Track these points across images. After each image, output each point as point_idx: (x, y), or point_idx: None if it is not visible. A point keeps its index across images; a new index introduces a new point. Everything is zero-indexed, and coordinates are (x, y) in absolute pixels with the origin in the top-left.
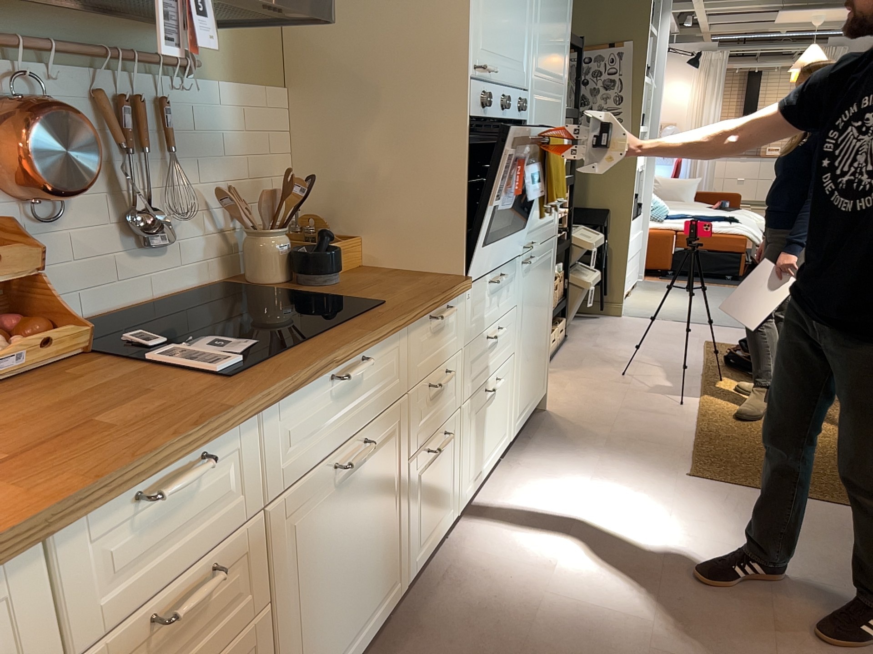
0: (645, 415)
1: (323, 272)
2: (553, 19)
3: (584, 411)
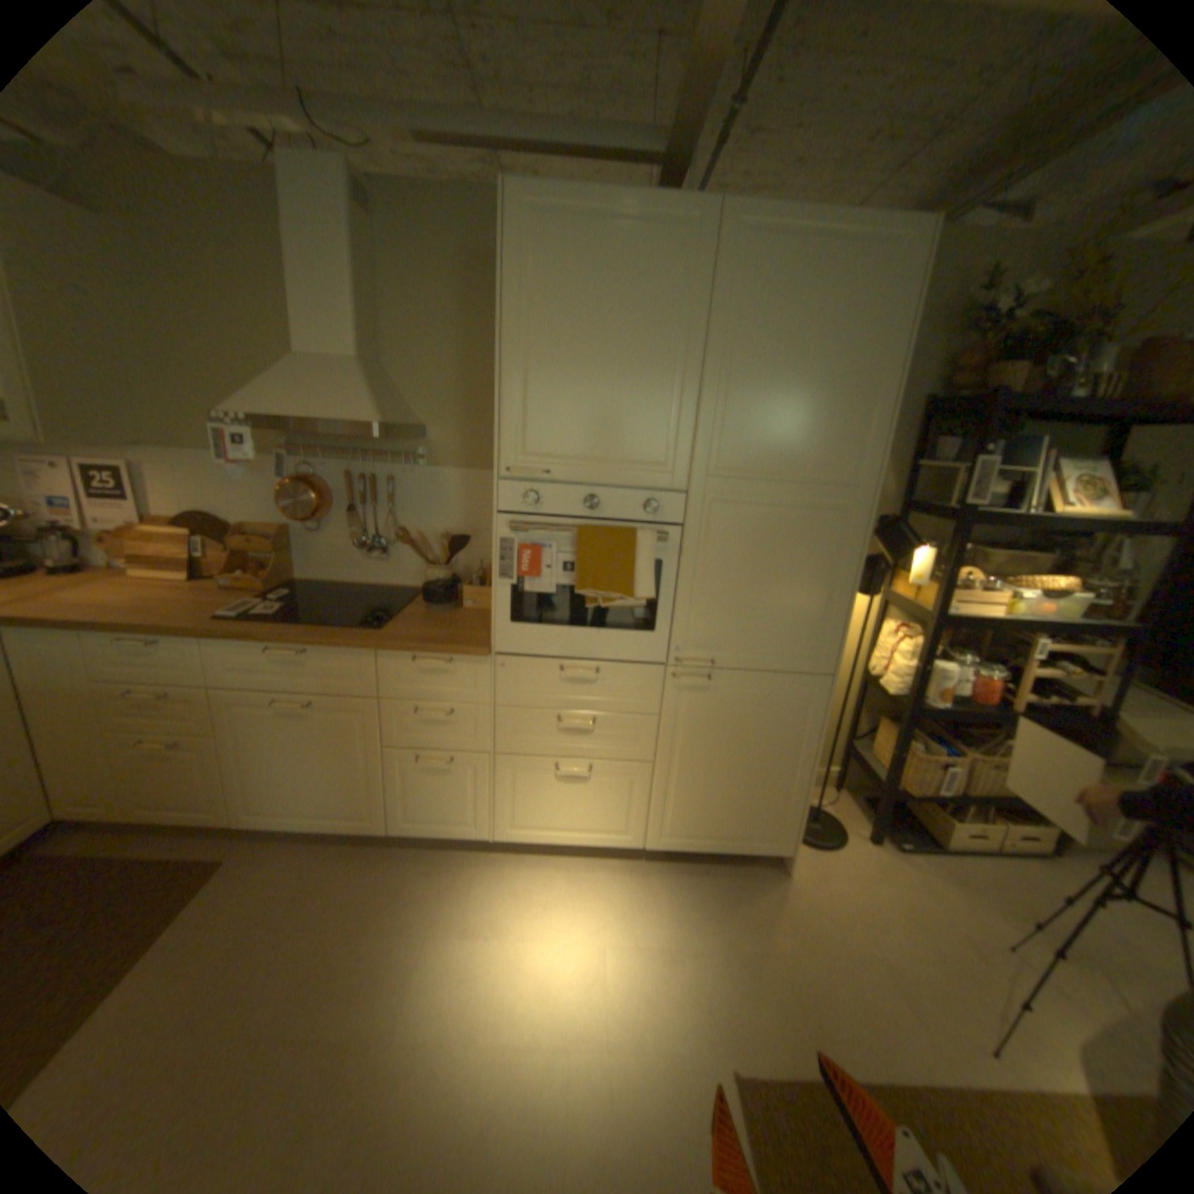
0: (889, 1001)
1: (426, 601)
2: (788, 404)
3: (827, 918)
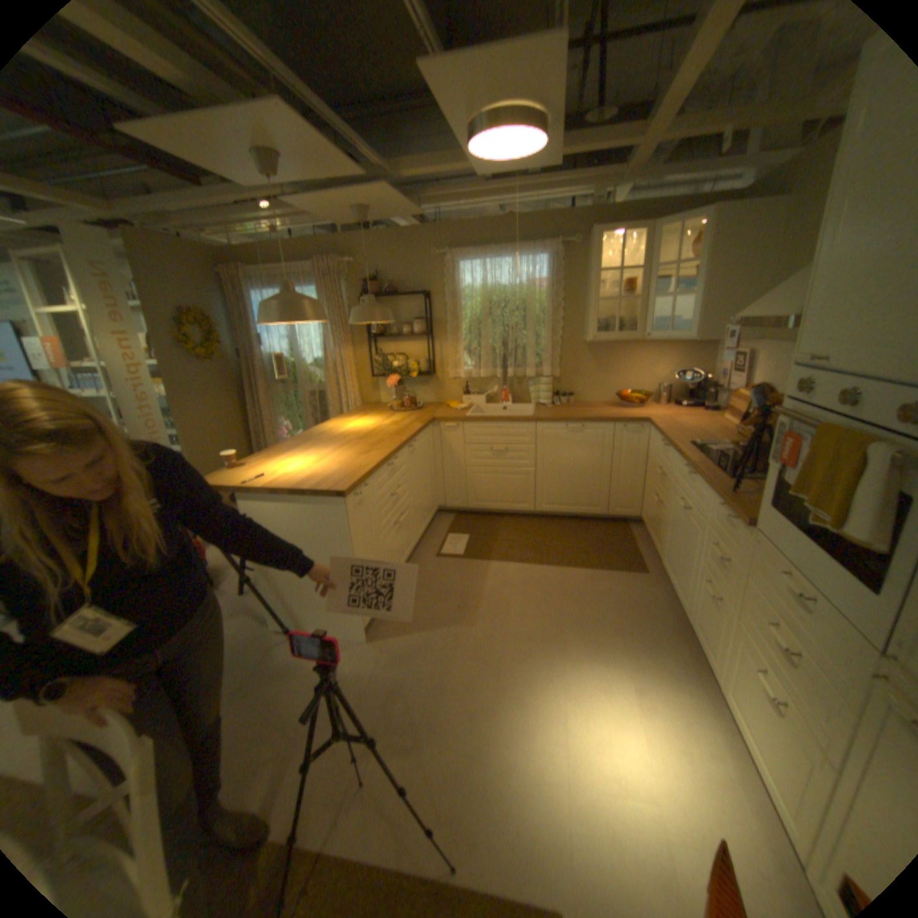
0: None
1: None
2: None
3: None
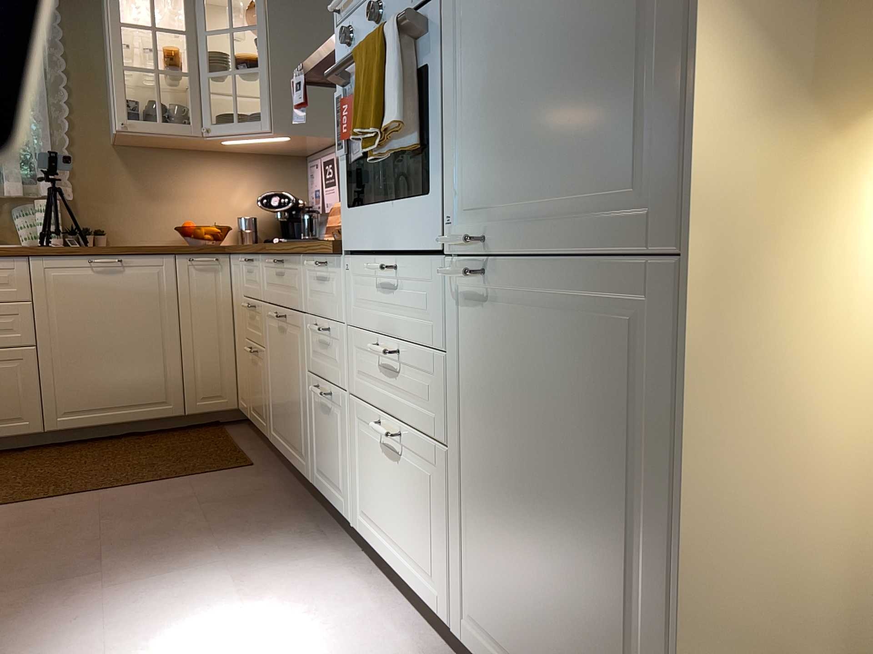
0: None
1: None
2: None
3: None
